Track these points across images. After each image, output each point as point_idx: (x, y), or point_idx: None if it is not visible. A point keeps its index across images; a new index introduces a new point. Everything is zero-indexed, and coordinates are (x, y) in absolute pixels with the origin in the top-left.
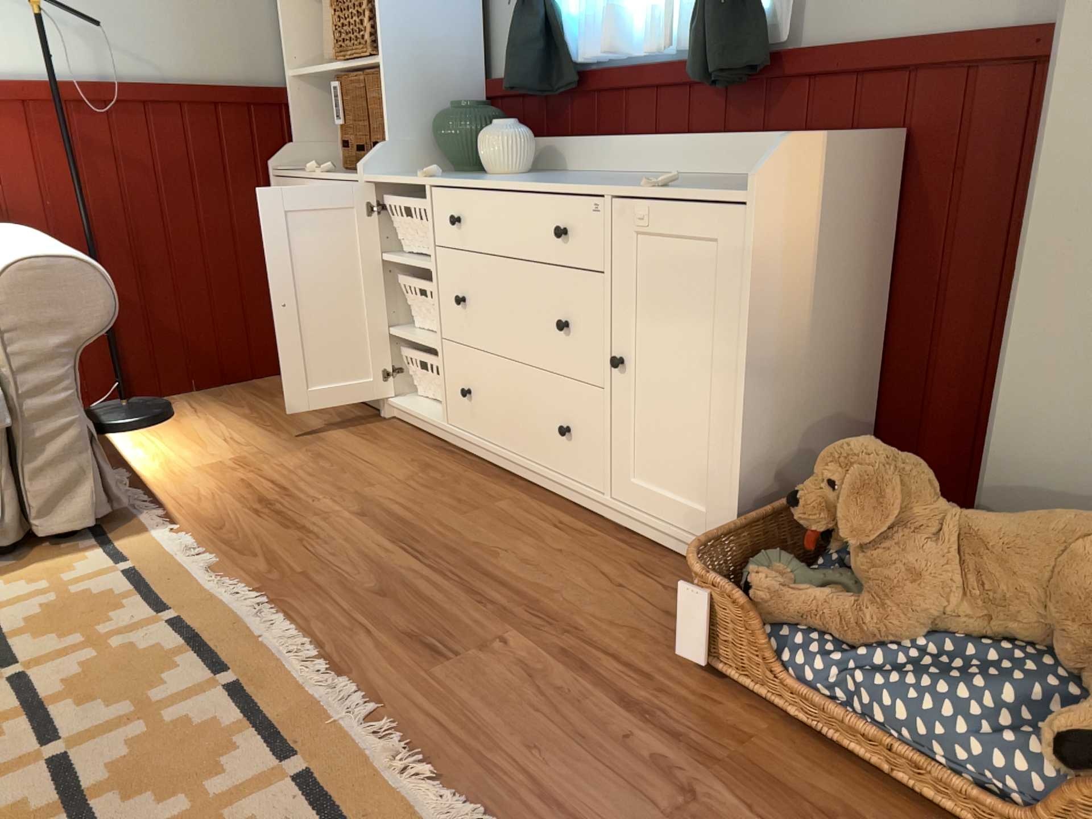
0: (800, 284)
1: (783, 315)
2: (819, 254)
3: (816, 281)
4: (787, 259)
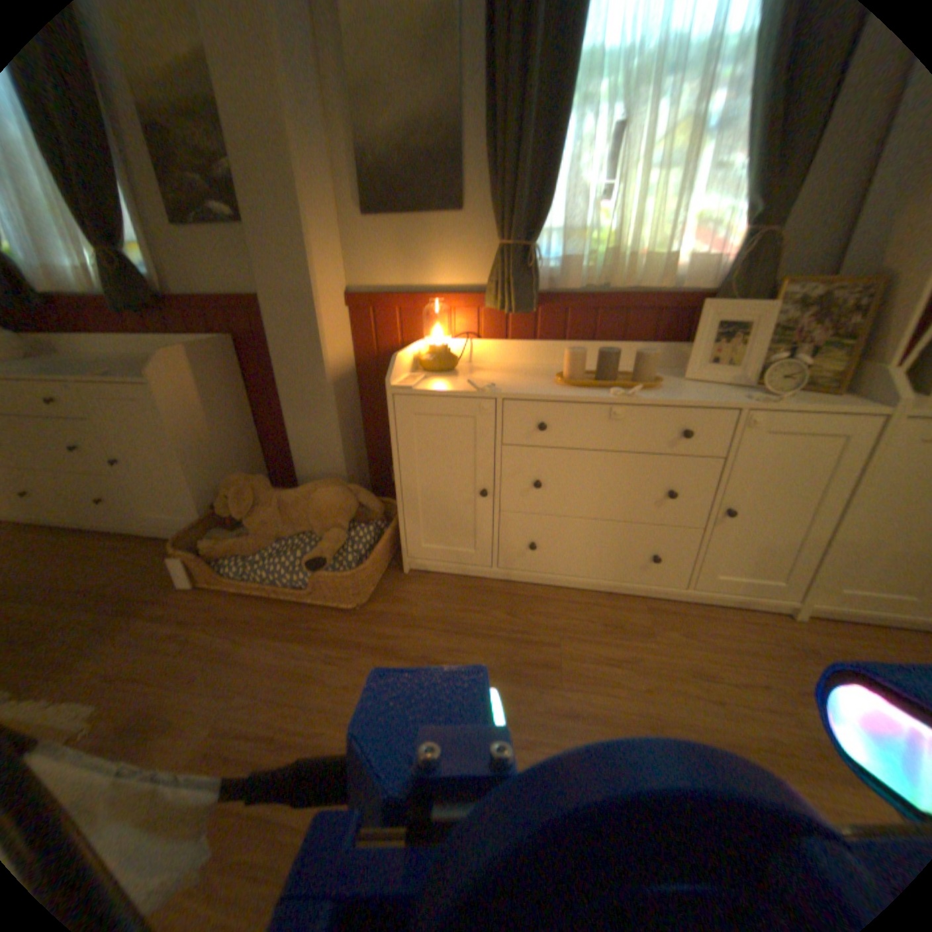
0: (198, 411)
1: (192, 426)
2: (203, 395)
3: (207, 407)
4: (184, 402)
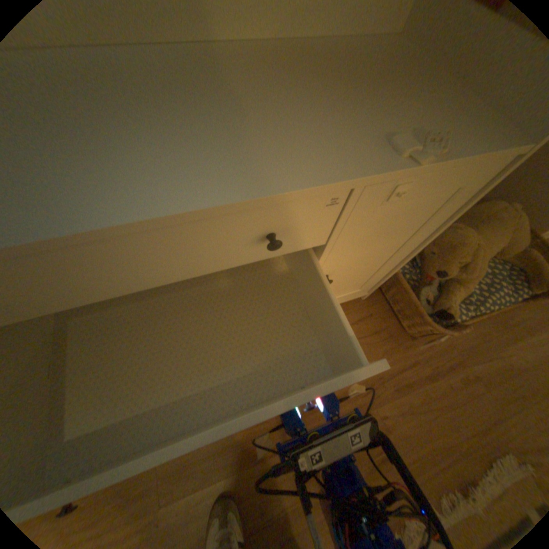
0: None
1: None
2: None
3: None
4: None
